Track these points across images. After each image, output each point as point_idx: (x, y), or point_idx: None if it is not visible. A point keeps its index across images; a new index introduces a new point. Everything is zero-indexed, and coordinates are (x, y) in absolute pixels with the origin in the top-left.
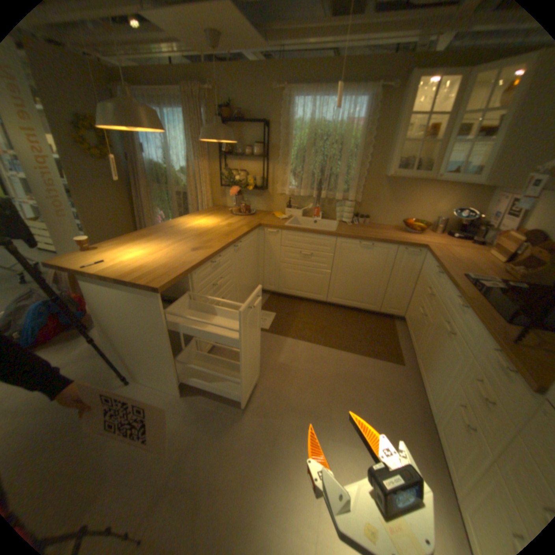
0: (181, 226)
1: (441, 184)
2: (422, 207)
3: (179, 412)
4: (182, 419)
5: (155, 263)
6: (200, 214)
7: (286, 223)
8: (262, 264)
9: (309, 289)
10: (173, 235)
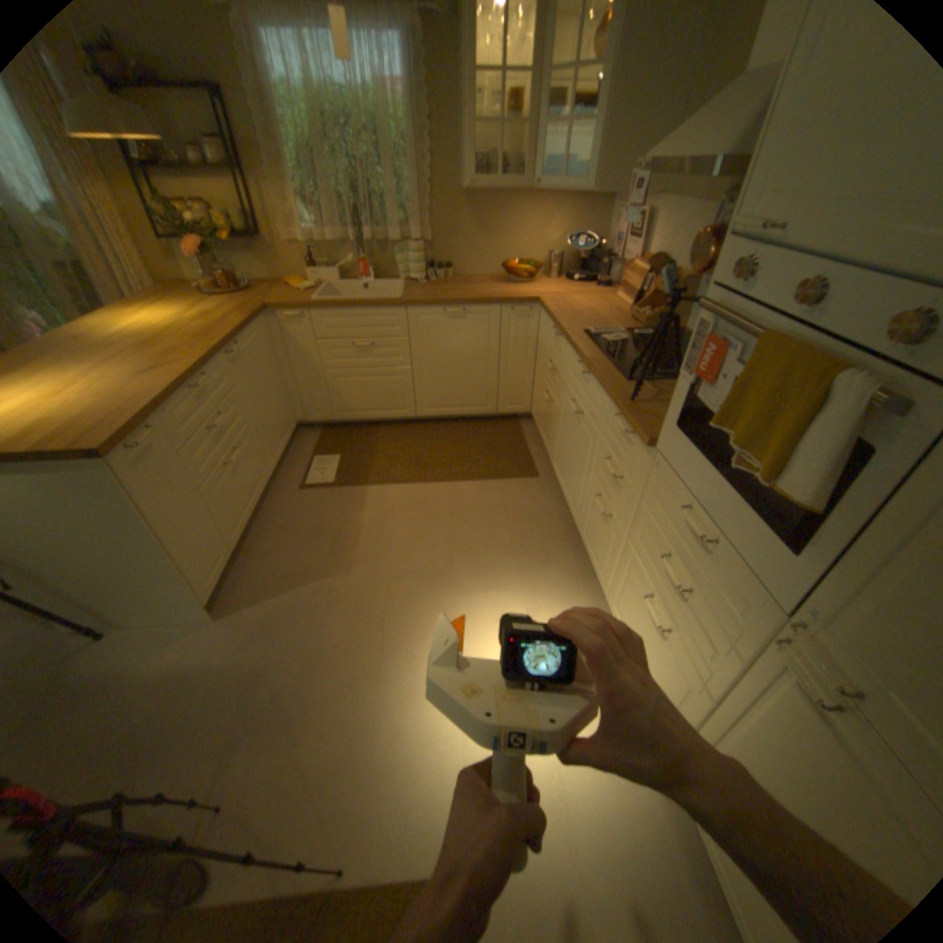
0: (99, 332)
1: (544, 197)
2: (525, 238)
3: (218, 641)
4: (227, 648)
5: (69, 409)
6: (133, 302)
7: (315, 296)
8: (293, 379)
9: (385, 403)
10: (87, 352)
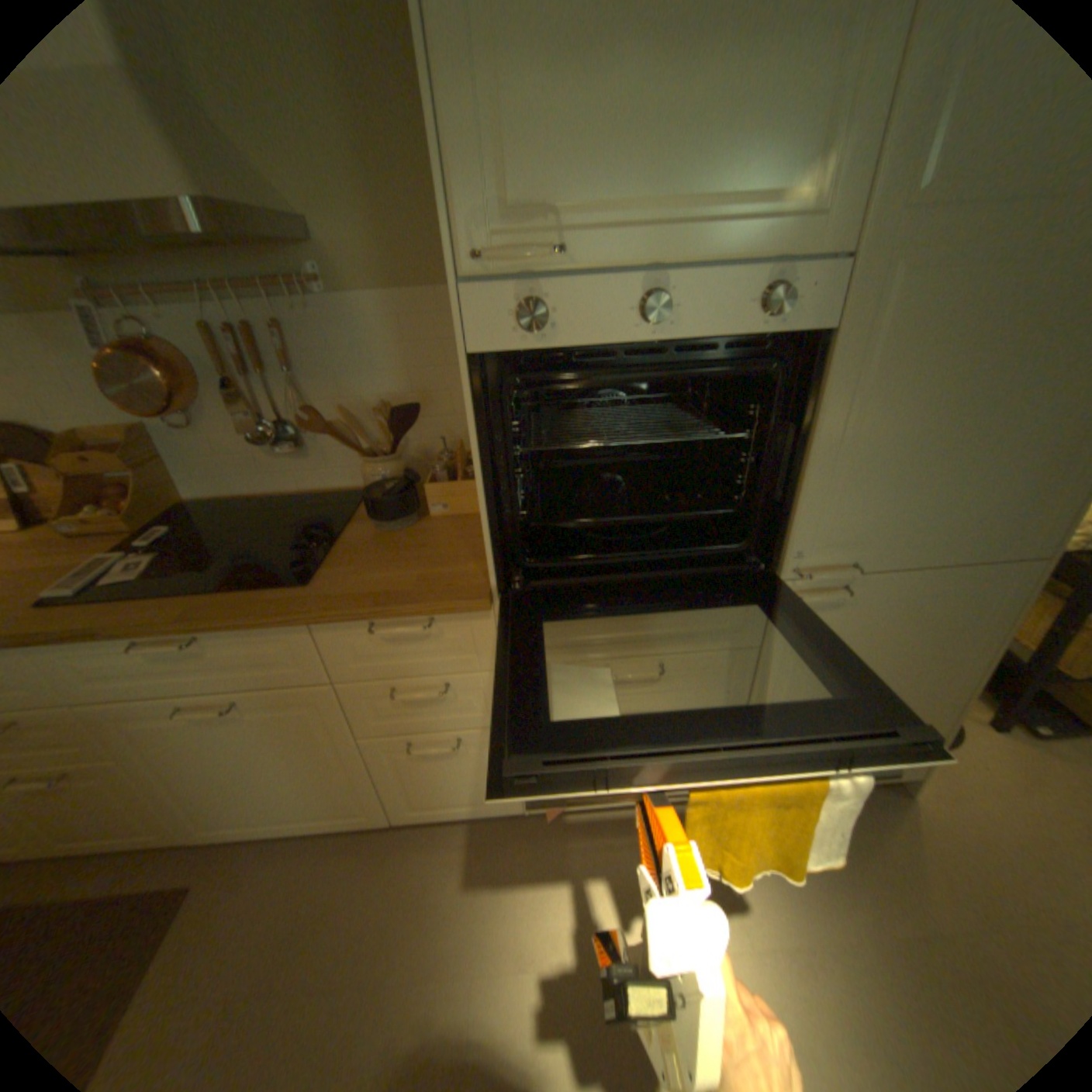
0: None
1: None
2: None
3: None
4: None
5: None
6: None
7: None
8: None
9: None
10: None
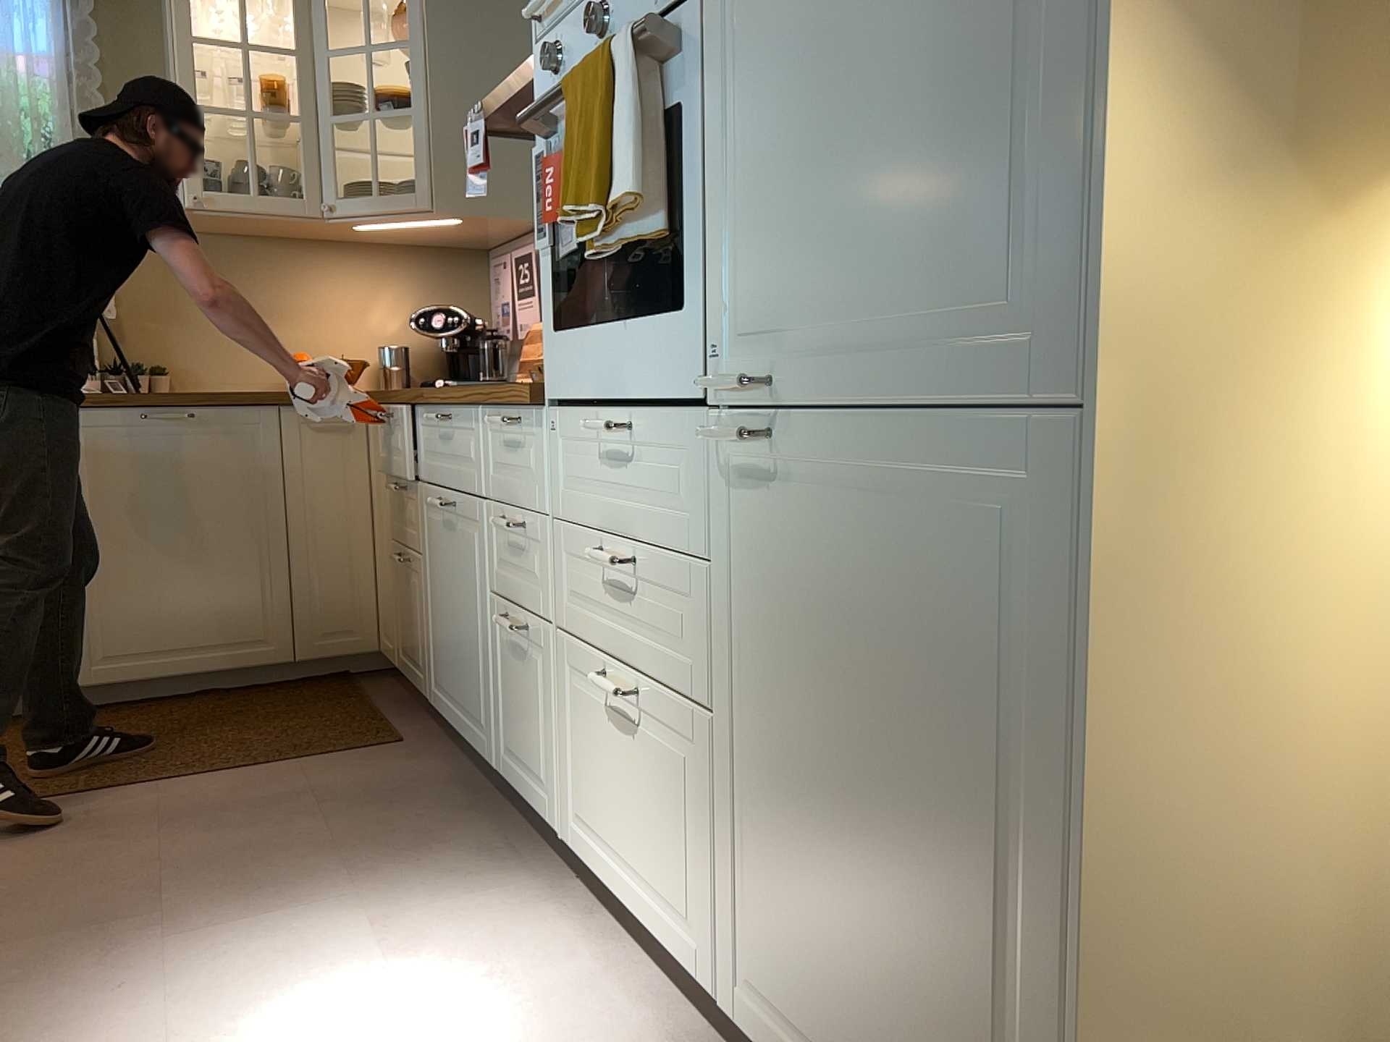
0: None
1: (355, 255)
2: (327, 324)
3: None
4: None
5: None
6: None
7: None
8: None
9: None
10: None
